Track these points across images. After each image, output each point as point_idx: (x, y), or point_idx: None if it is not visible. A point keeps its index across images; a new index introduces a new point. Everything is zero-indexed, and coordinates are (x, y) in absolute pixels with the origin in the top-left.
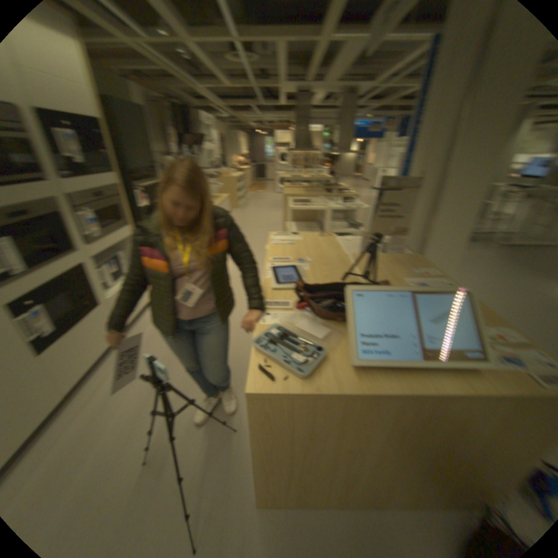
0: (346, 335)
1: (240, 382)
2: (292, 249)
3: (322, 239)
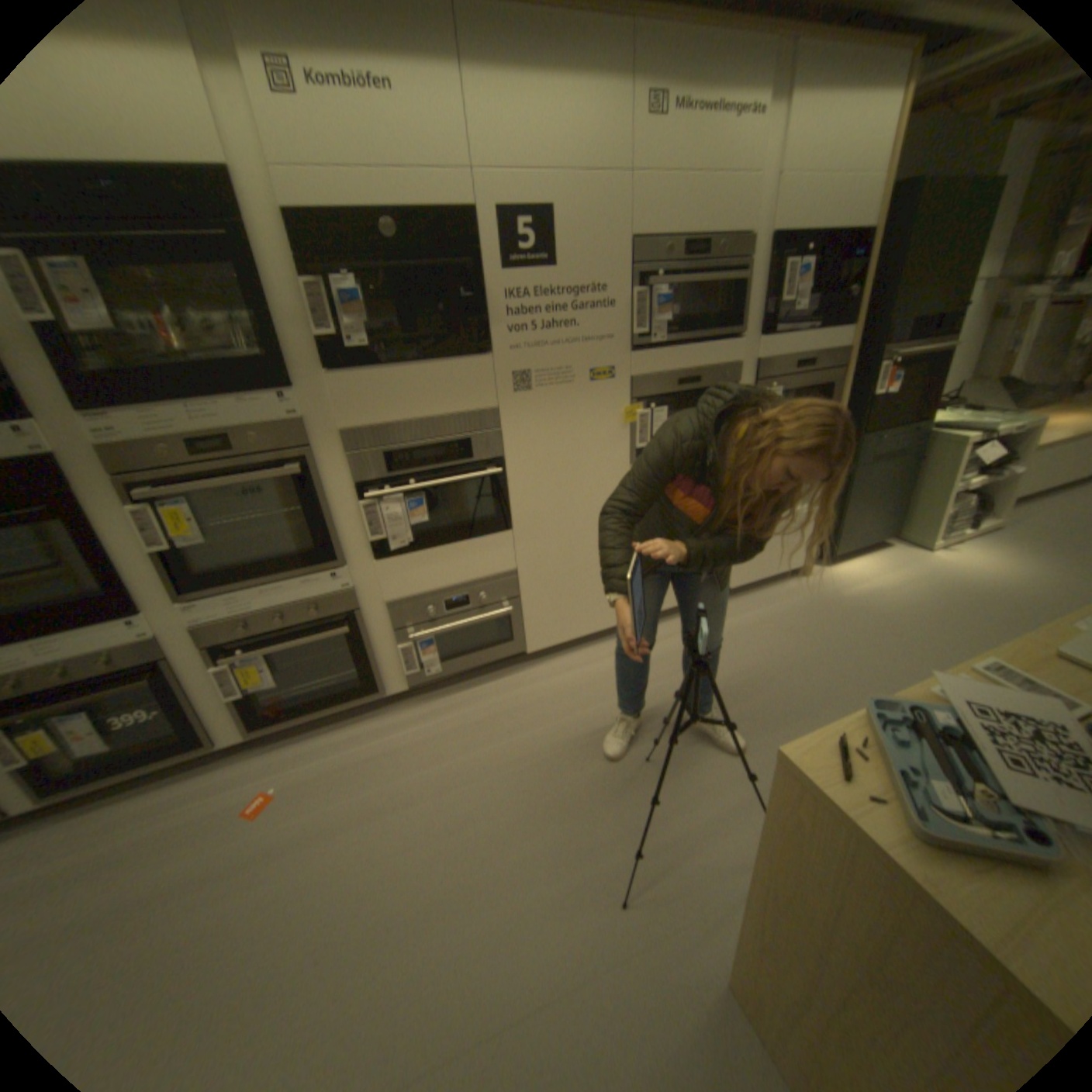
0: None
1: None
2: None
3: None
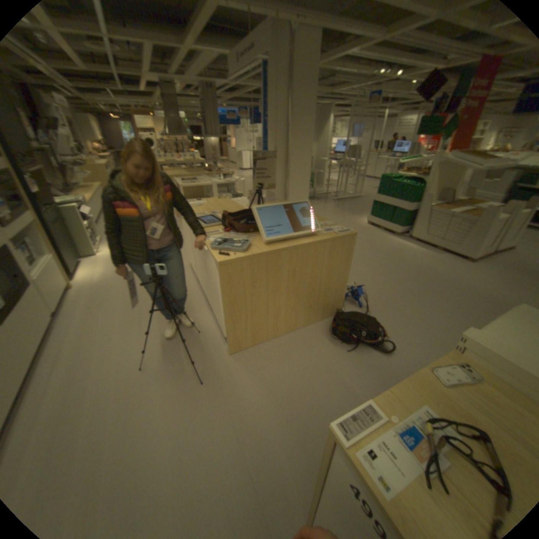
0: (258, 239)
1: (190, 311)
2: (205, 210)
3: (222, 202)
